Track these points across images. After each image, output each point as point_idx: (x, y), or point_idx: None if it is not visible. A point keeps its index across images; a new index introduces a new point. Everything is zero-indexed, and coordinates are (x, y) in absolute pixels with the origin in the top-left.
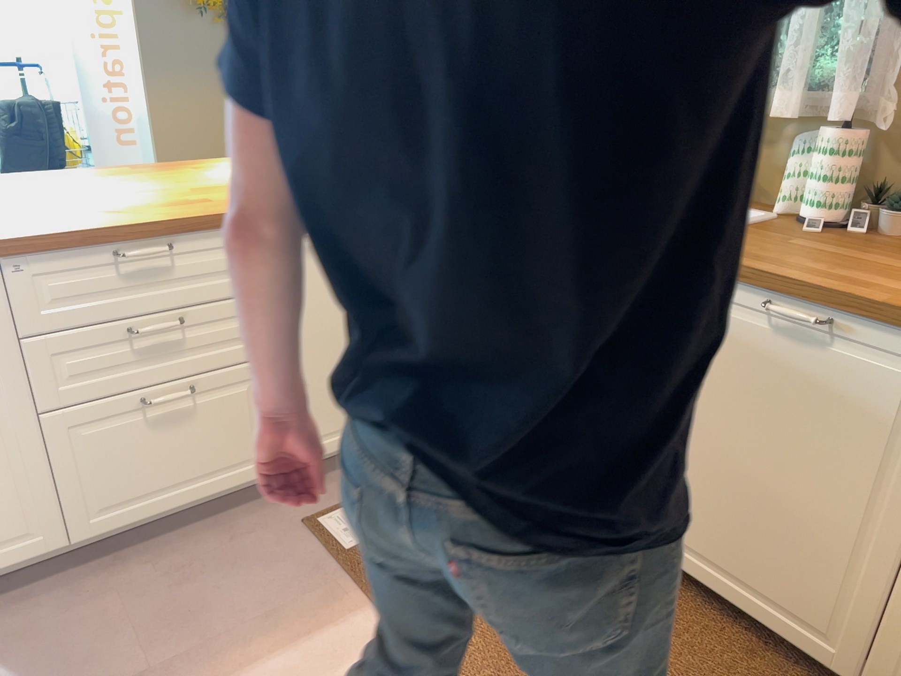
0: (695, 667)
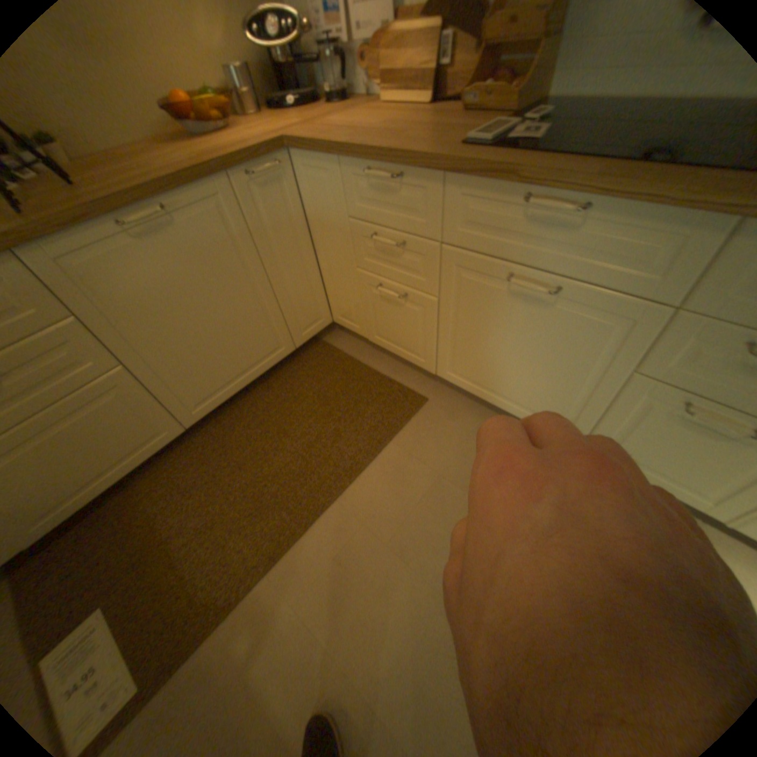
0: (276, 410)
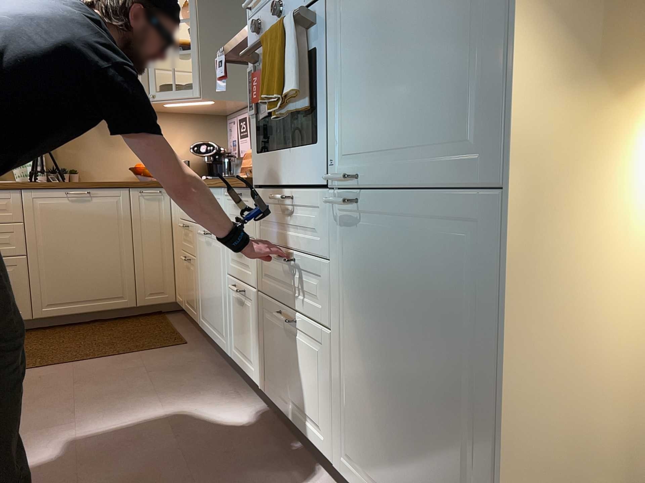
0: (93, 332)
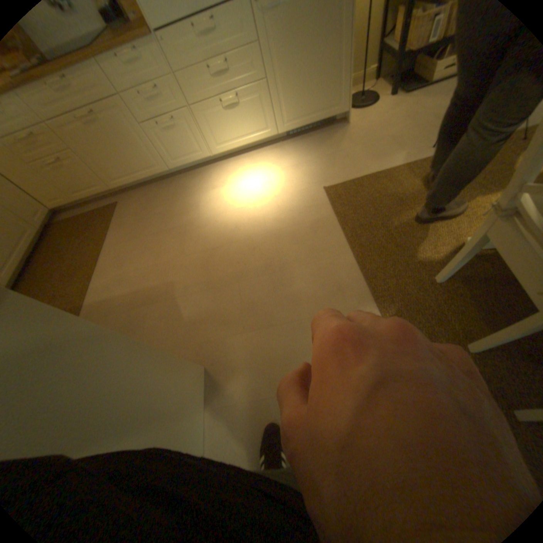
0: (51, 255)
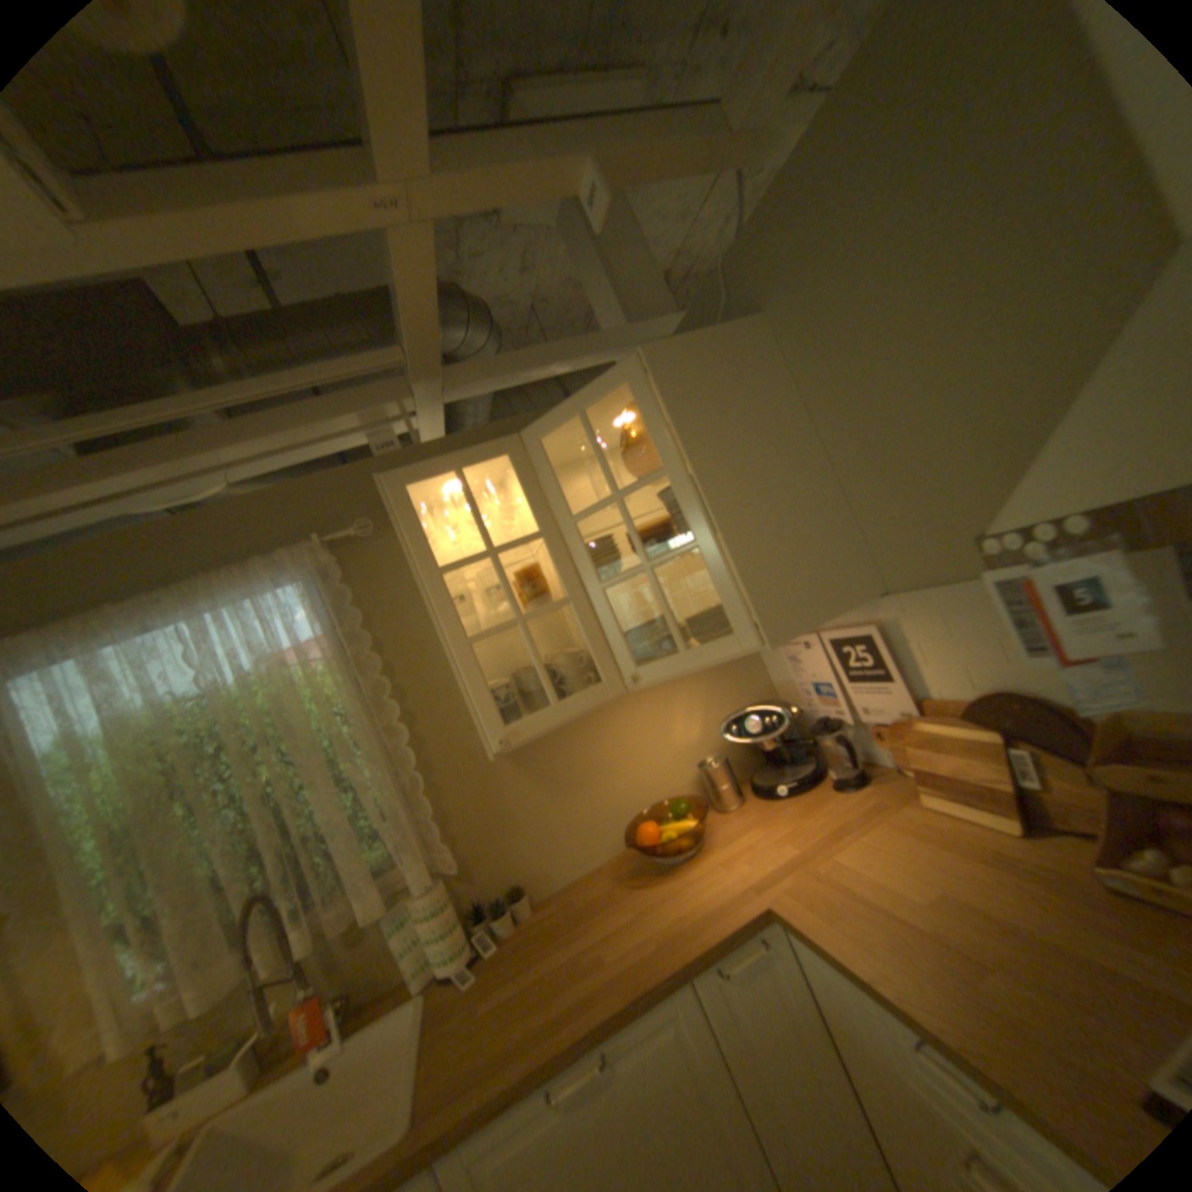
0: None
